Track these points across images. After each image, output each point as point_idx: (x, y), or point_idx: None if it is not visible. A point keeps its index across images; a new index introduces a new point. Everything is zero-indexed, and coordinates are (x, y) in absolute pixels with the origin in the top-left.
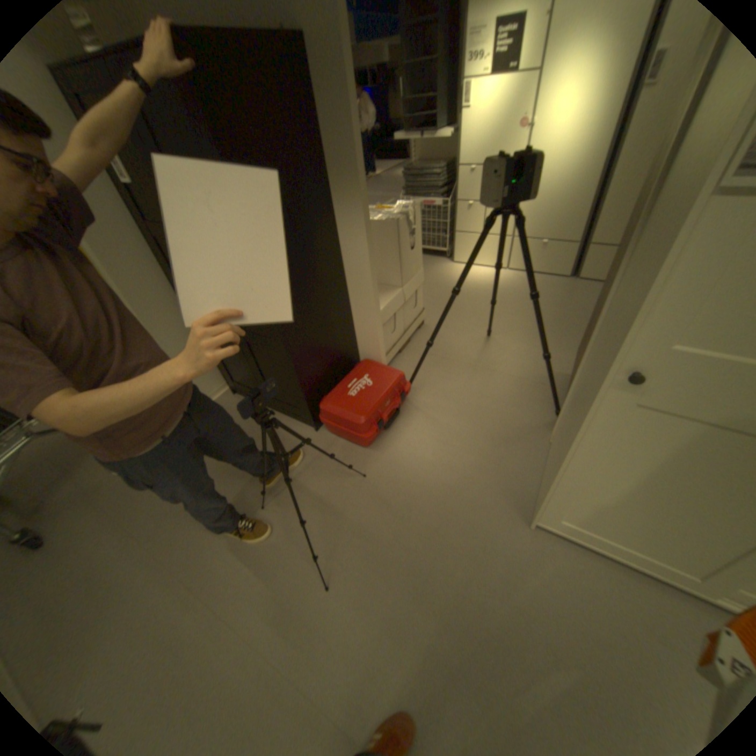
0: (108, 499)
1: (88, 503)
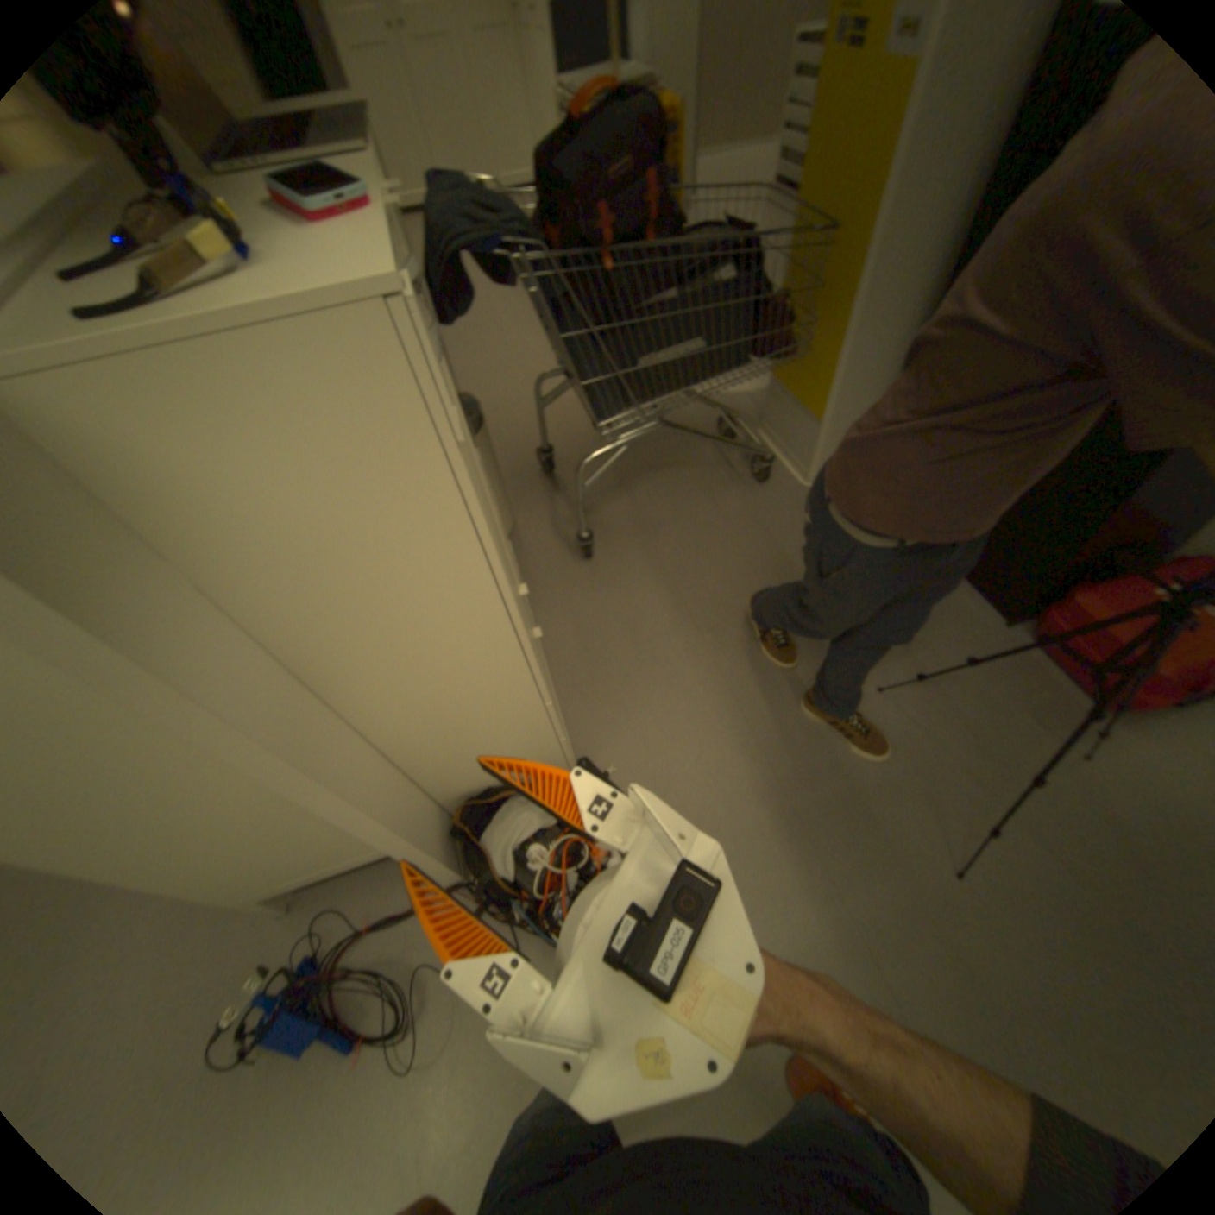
0: (667, 547)
1: (644, 538)
